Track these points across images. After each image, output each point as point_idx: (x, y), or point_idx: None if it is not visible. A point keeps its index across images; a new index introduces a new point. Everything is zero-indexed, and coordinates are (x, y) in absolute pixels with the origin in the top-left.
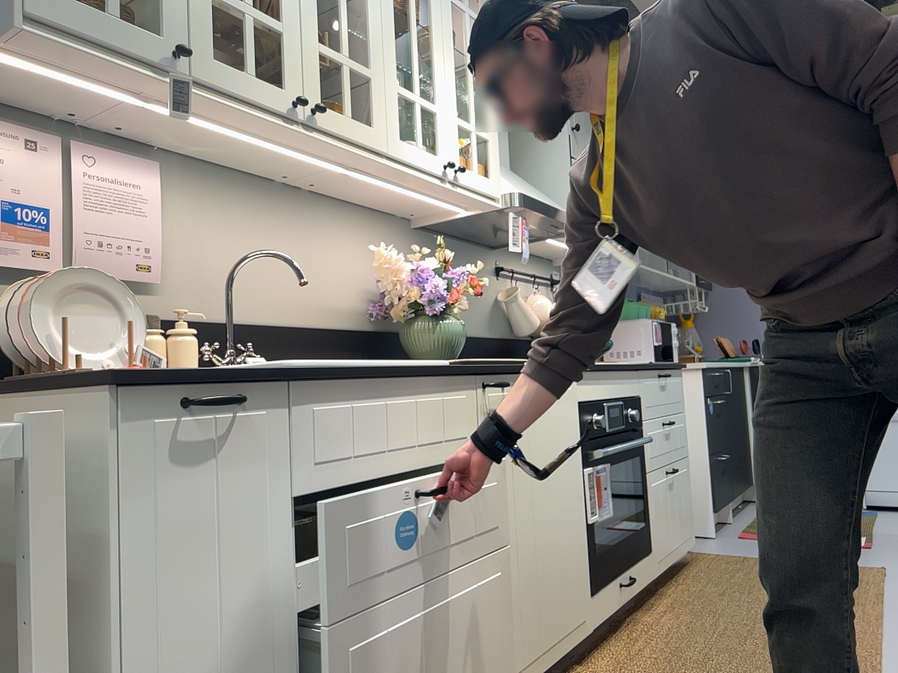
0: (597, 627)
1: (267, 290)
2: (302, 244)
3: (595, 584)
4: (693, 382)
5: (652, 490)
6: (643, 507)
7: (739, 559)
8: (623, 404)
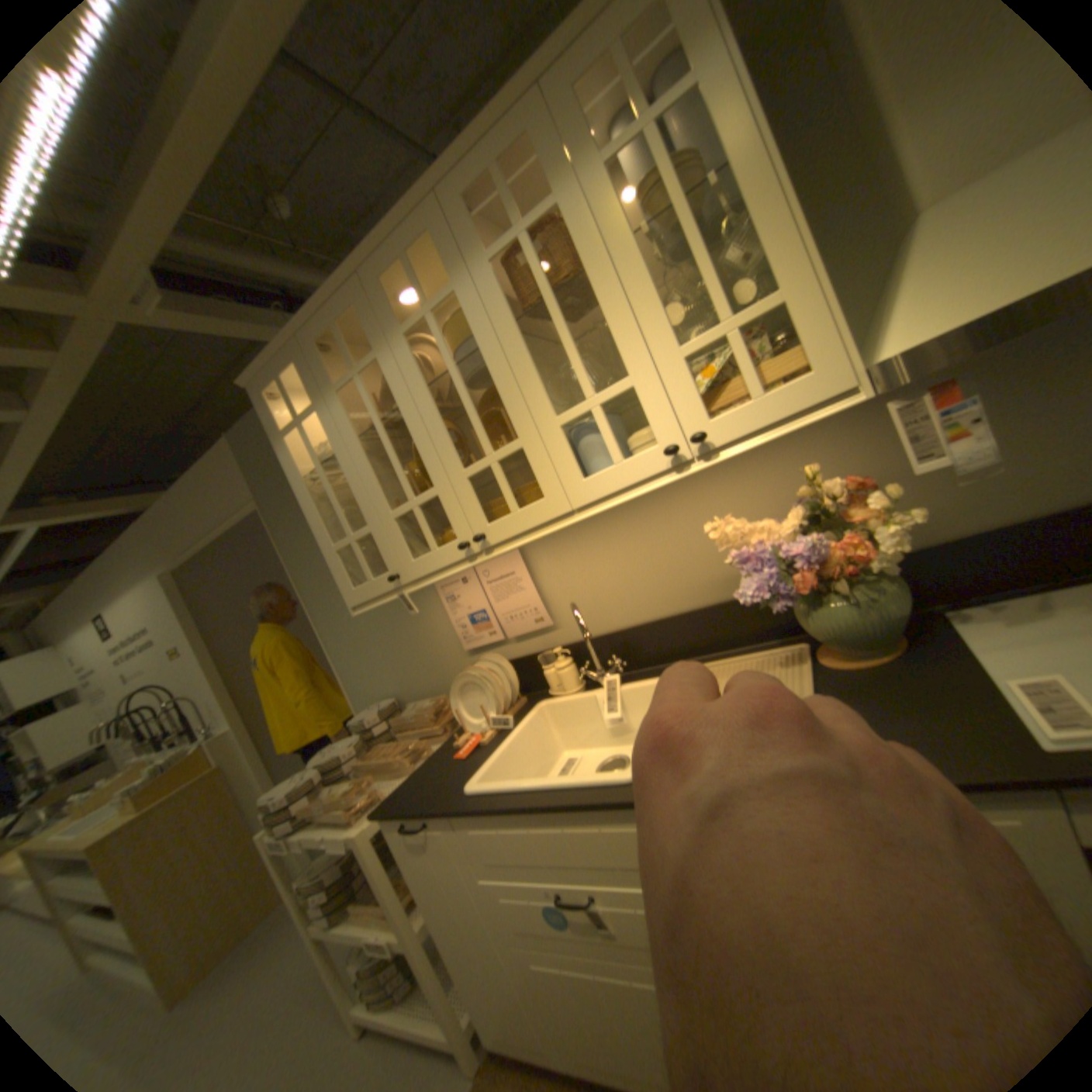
0: None
1: (640, 592)
2: (662, 534)
3: None
4: None
5: None
6: None
7: None
8: None
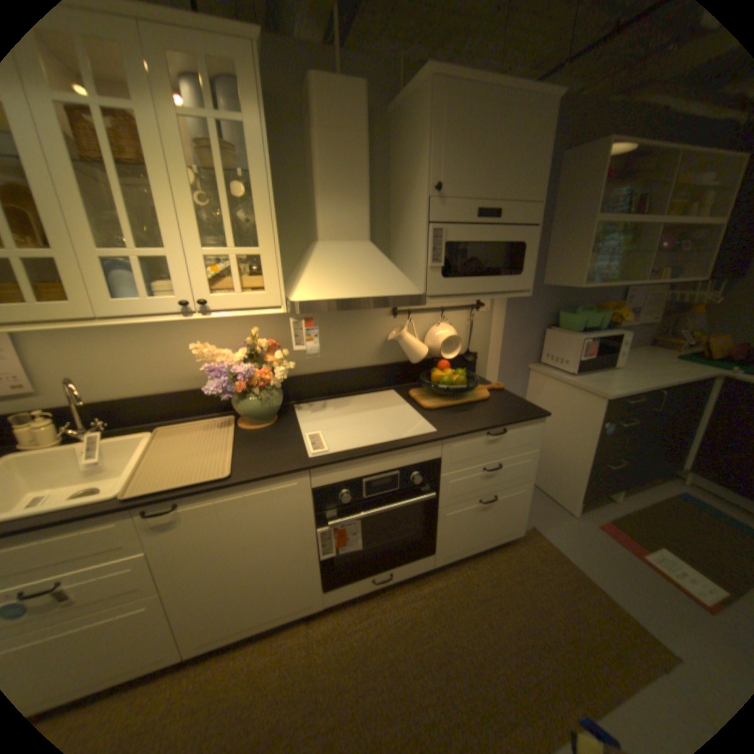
0: (331, 606)
1: (129, 376)
2: (156, 341)
3: (329, 587)
4: (597, 405)
5: (444, 519)
6: (427, 531)
7: (557, 562)
8: (399, 472)
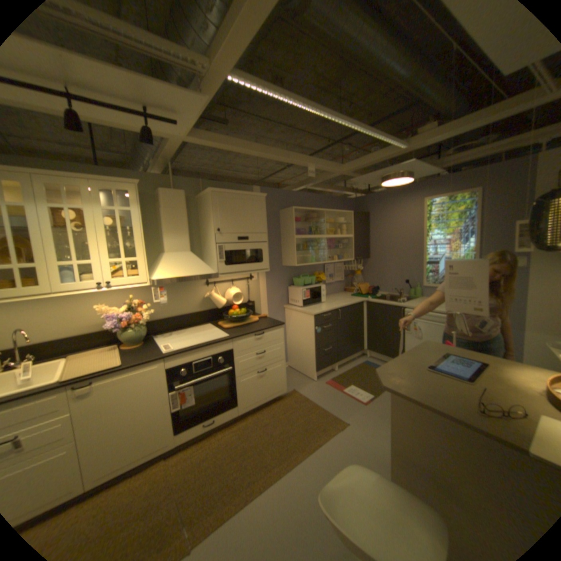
0: (179, 445)
1: (52, 327)
2: (72, 307)
3: (177, 431)
4: (311, 319)
5: (239, 383)
6: (231, 392)
7: (303, 401)
8: (212, 357)
